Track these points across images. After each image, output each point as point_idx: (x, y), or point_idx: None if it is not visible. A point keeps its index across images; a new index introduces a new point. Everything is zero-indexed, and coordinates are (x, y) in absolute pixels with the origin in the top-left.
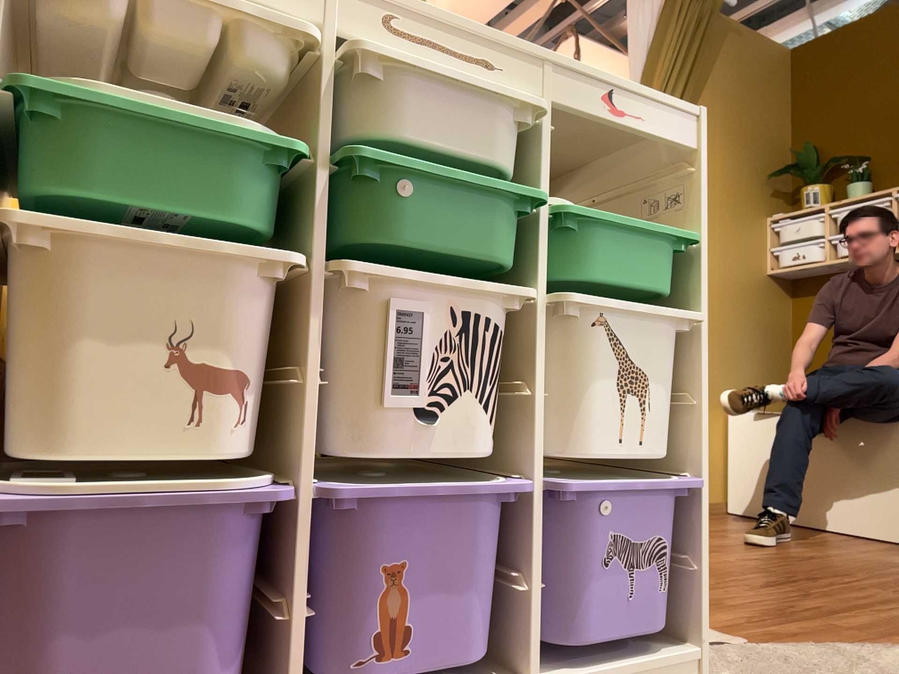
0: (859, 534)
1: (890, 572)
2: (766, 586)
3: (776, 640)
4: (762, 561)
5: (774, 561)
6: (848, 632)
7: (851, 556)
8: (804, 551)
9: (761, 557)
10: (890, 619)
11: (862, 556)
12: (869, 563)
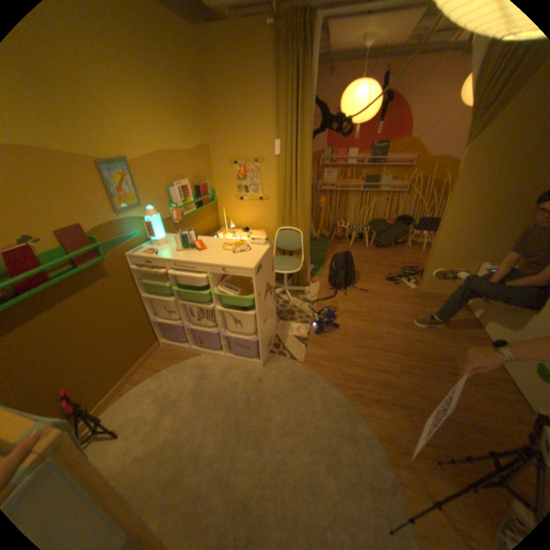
0: (492, 341)
1: (429, 365)
2: (358, 349)
3: (309, 367)
4: (390, 338)
5: (396, 340)
6: (333, 375)
7: (440, 351)
8: (425, 340)
9: (396, 336)
10: (360, 379)
11: (446, 353)
12: (434, 358)
